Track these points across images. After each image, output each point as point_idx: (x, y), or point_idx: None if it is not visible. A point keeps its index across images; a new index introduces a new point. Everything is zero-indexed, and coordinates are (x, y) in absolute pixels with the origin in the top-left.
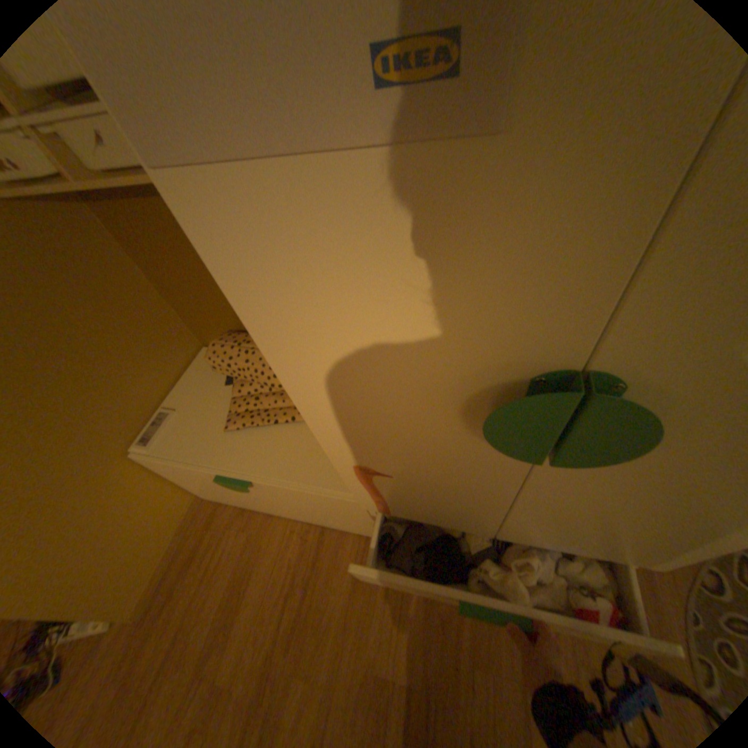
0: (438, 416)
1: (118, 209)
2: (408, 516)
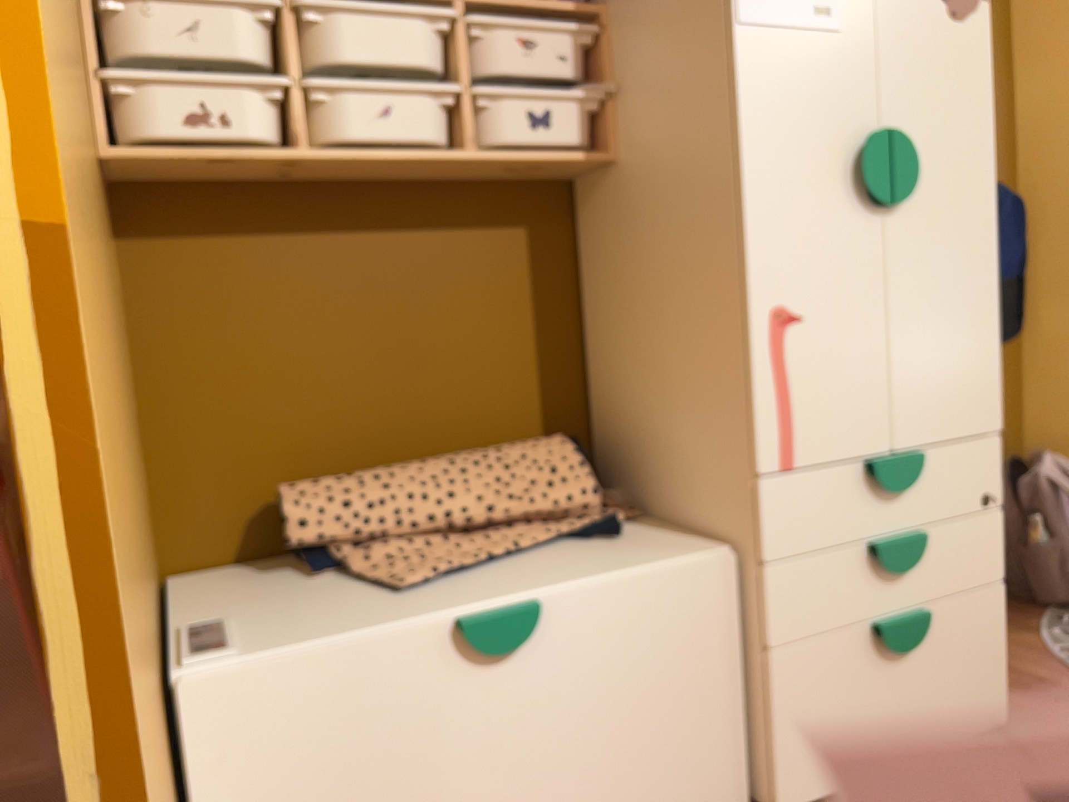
0: (834, 190)
1: (182, 253)
2: (814, 458)
